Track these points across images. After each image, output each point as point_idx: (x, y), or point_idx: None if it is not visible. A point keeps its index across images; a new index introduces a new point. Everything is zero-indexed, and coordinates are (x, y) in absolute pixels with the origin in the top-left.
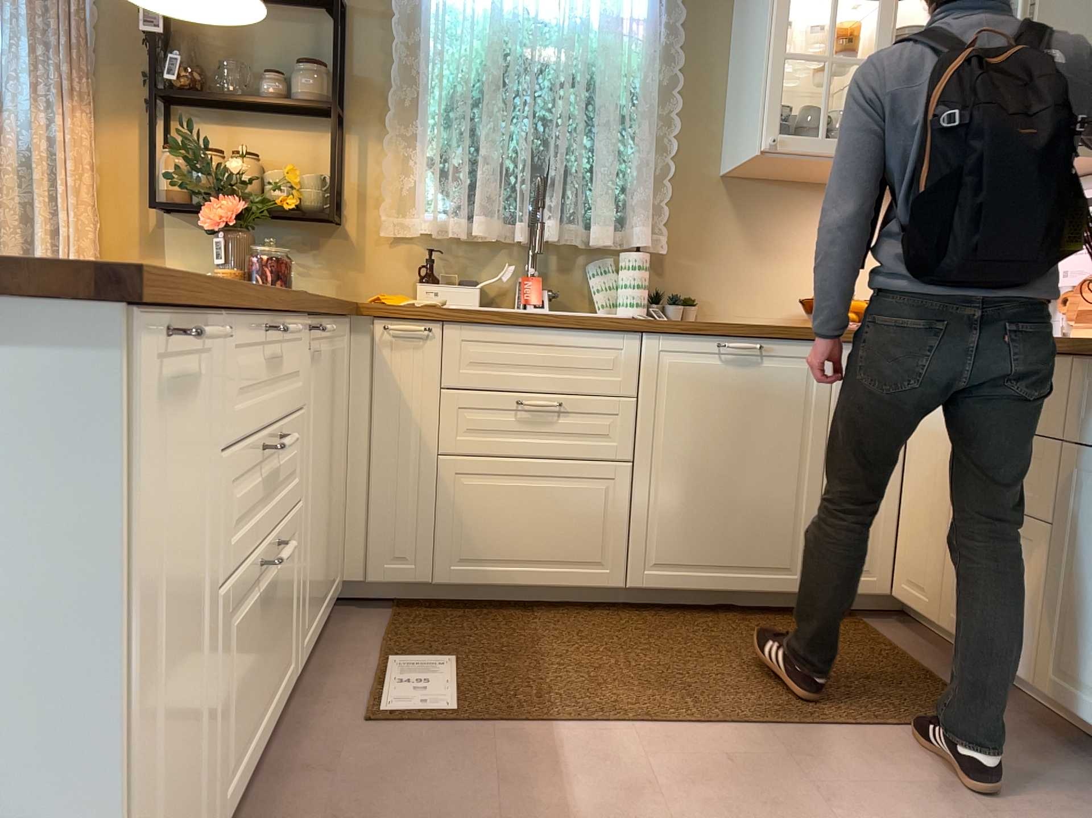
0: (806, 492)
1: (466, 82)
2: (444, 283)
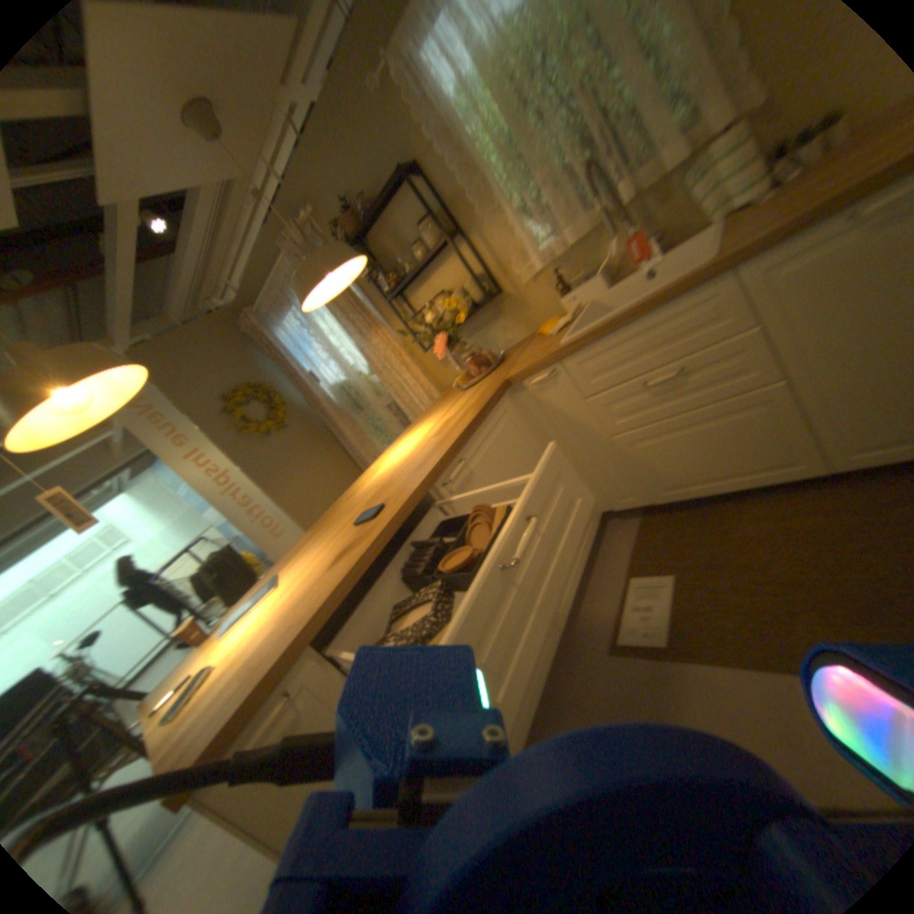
0: None
1: (497, 134)
2: (577, 282)
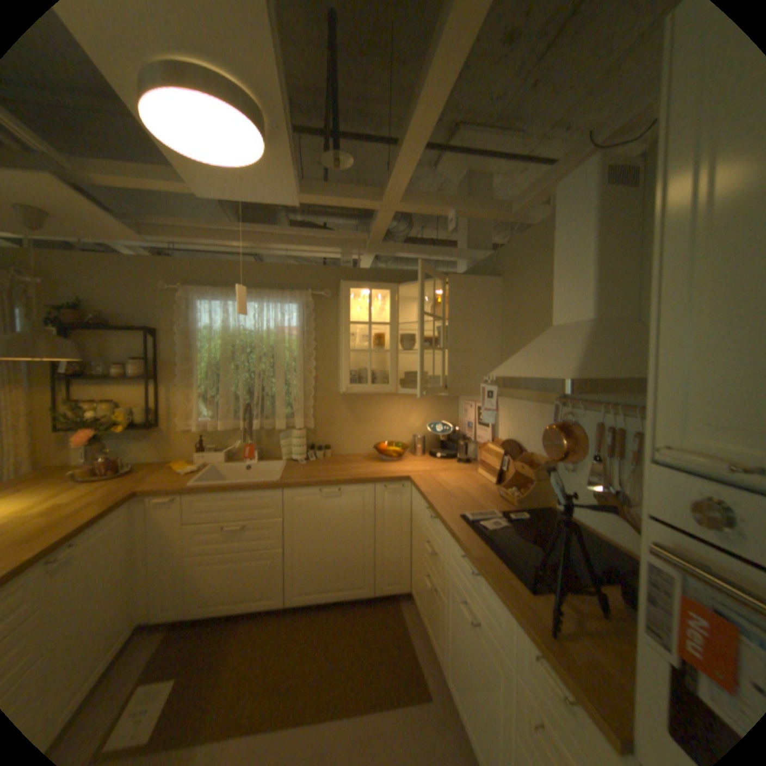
0: (366, 552)
1: (213, 360)
2: (210, 449)
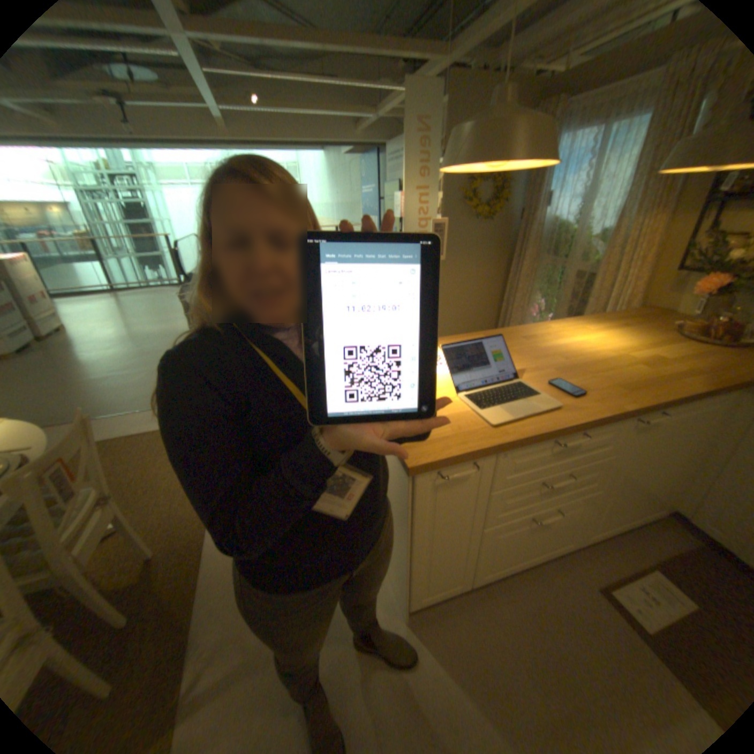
0: None
1: None
2: None
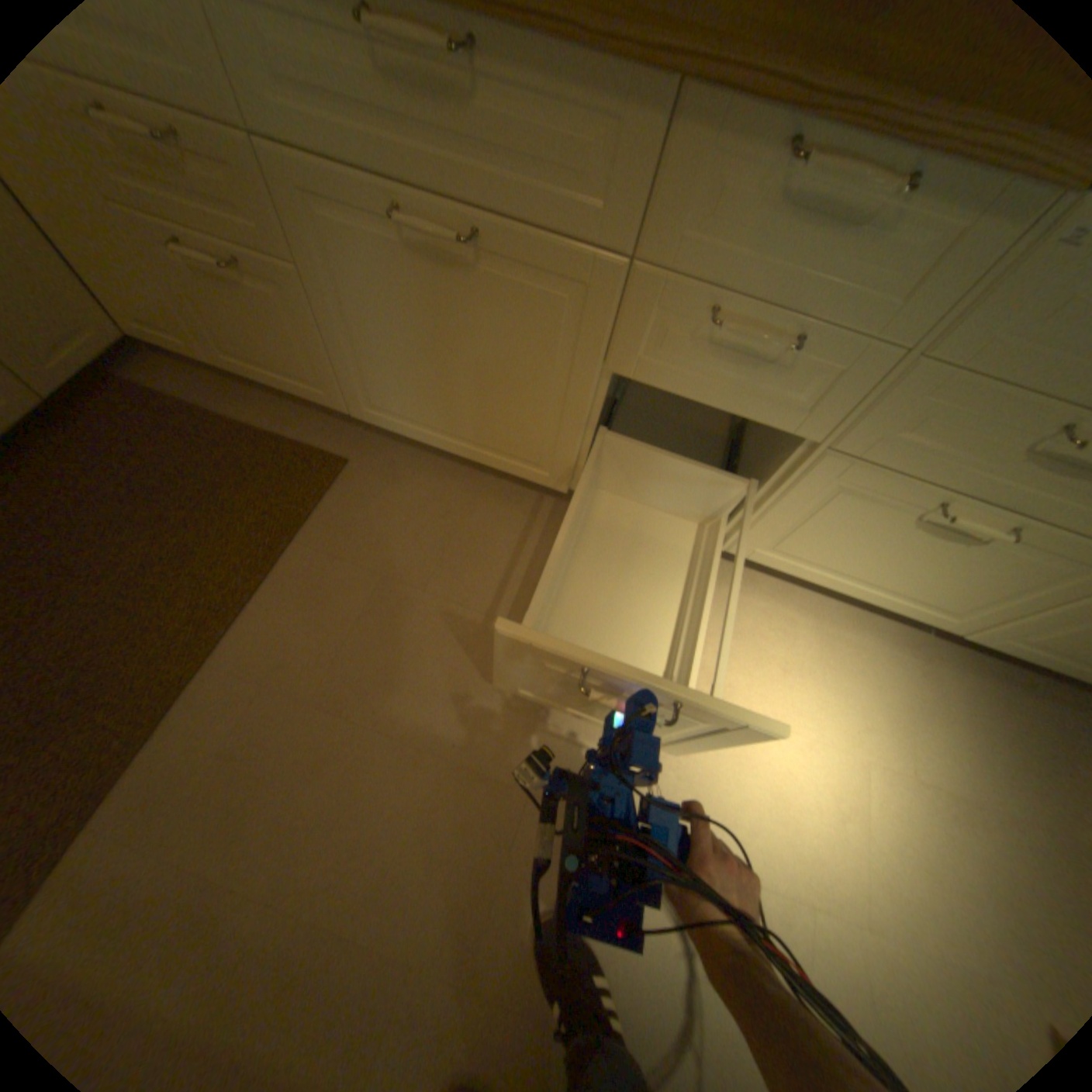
0: None
1: None
2: None
